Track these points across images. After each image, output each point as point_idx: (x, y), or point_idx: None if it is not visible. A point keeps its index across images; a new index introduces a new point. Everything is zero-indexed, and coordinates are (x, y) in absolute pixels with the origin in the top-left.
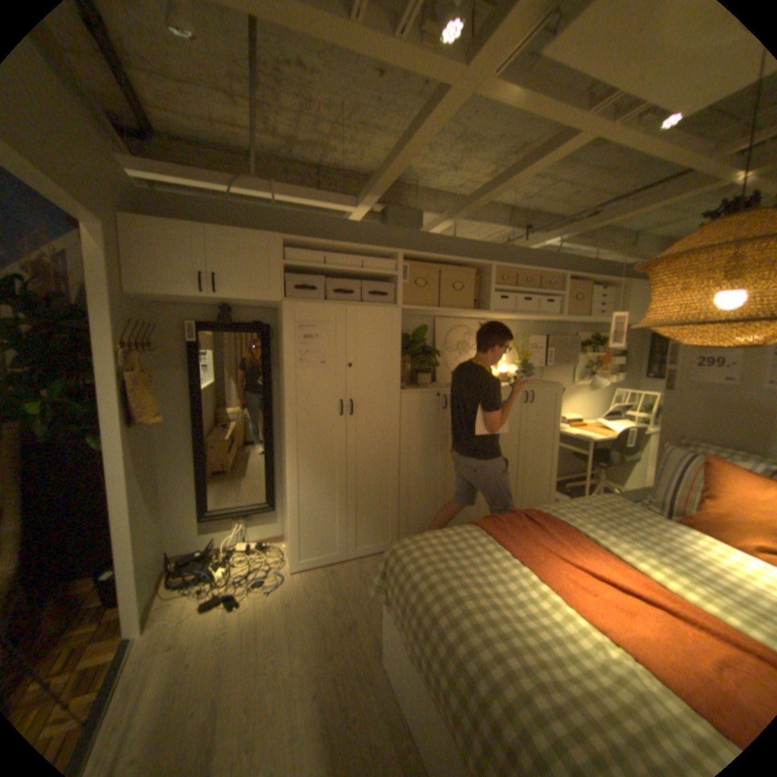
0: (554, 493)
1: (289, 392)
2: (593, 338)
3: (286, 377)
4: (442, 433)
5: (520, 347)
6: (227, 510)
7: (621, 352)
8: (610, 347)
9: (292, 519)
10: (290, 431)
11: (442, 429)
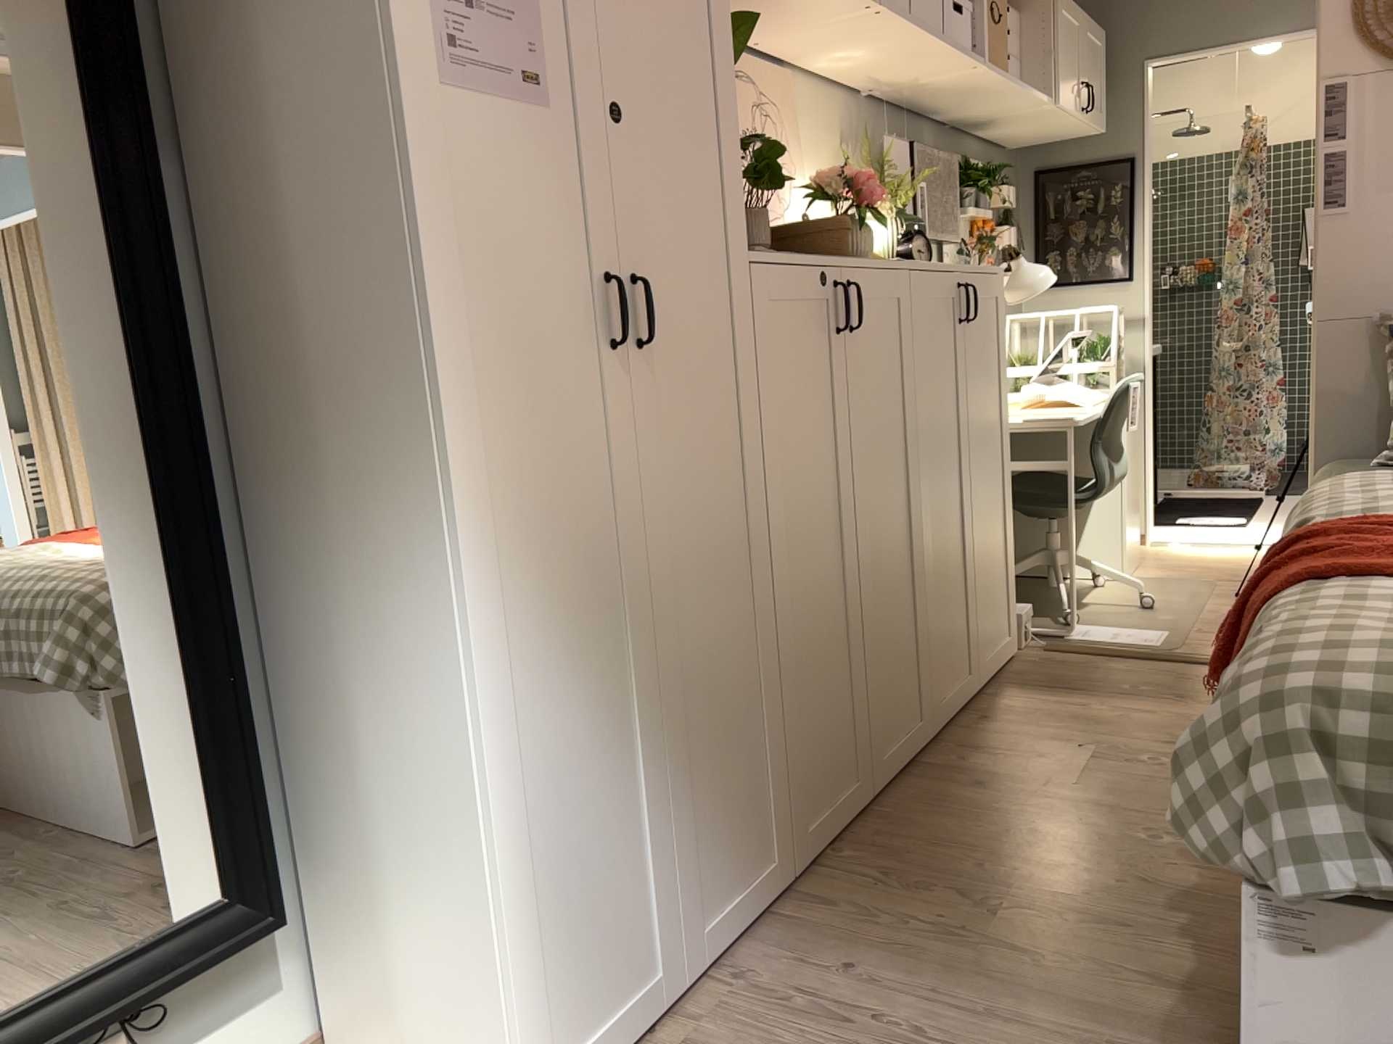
0: (1016, 593)
1: (421, 208)
2: (961, 168)
3: (399, 116)
4: (822, 431)
5: (872, 167)
6: (10, 1031)
7: (997, 217)
8: (985, 201)
9: (503, 887)
10: (447, 423)
11: (821, 415)
